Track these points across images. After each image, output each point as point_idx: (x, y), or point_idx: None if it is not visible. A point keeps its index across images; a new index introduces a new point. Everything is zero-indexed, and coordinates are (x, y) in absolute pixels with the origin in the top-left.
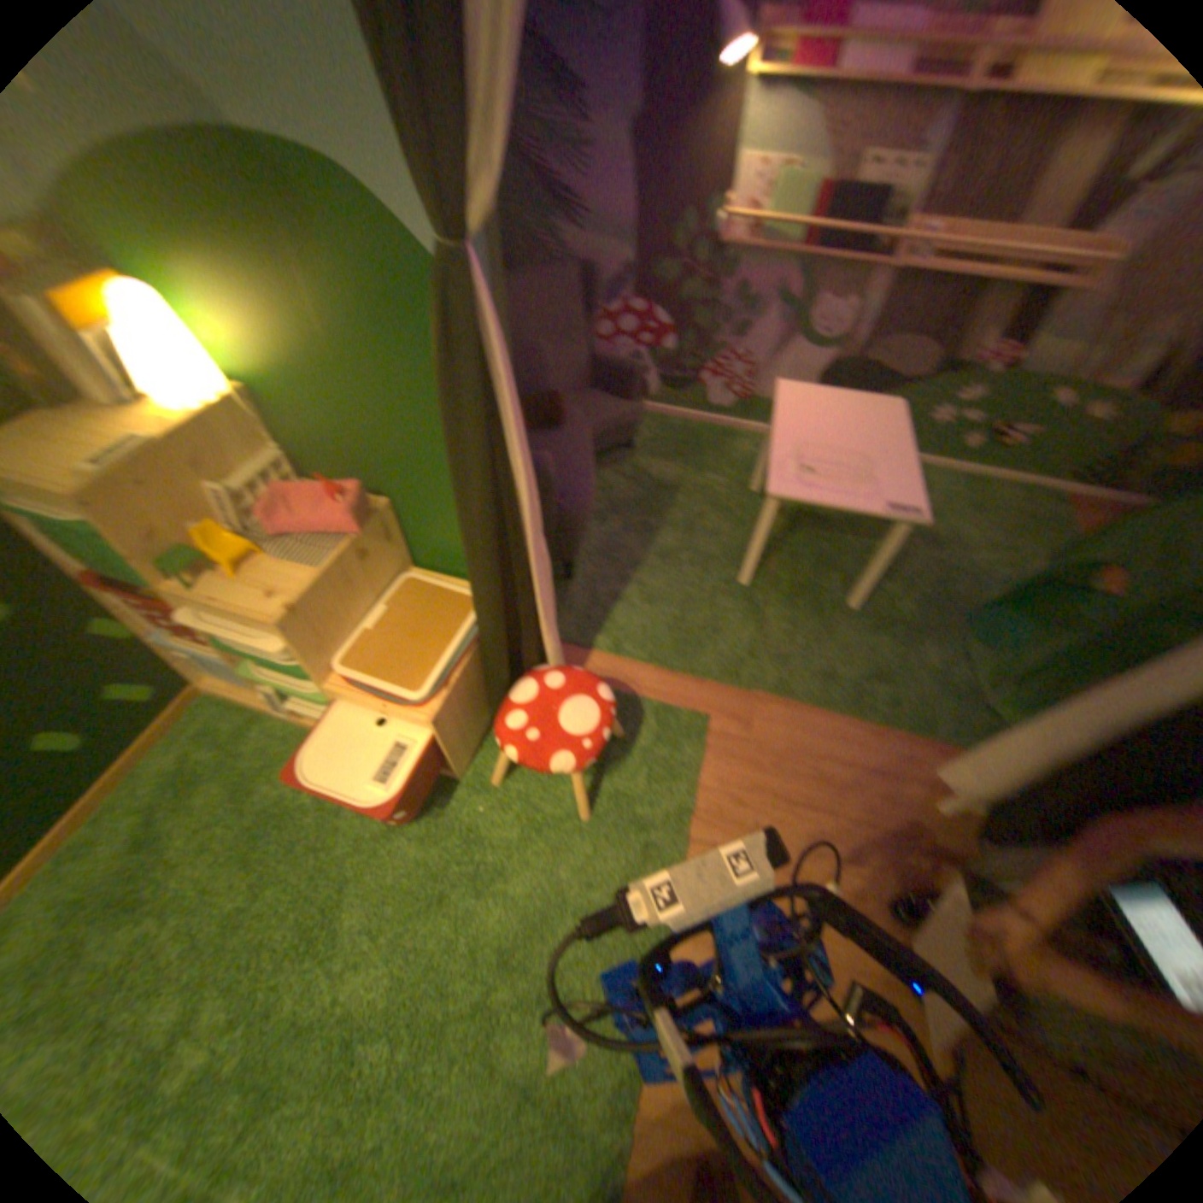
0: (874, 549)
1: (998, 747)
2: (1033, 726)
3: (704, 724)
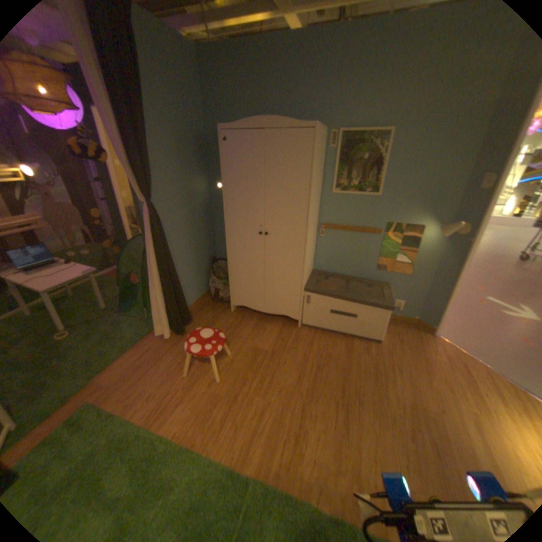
0: (69, 323)
1: (153, 314)
2: (150, 302)
3: (86, 404)
